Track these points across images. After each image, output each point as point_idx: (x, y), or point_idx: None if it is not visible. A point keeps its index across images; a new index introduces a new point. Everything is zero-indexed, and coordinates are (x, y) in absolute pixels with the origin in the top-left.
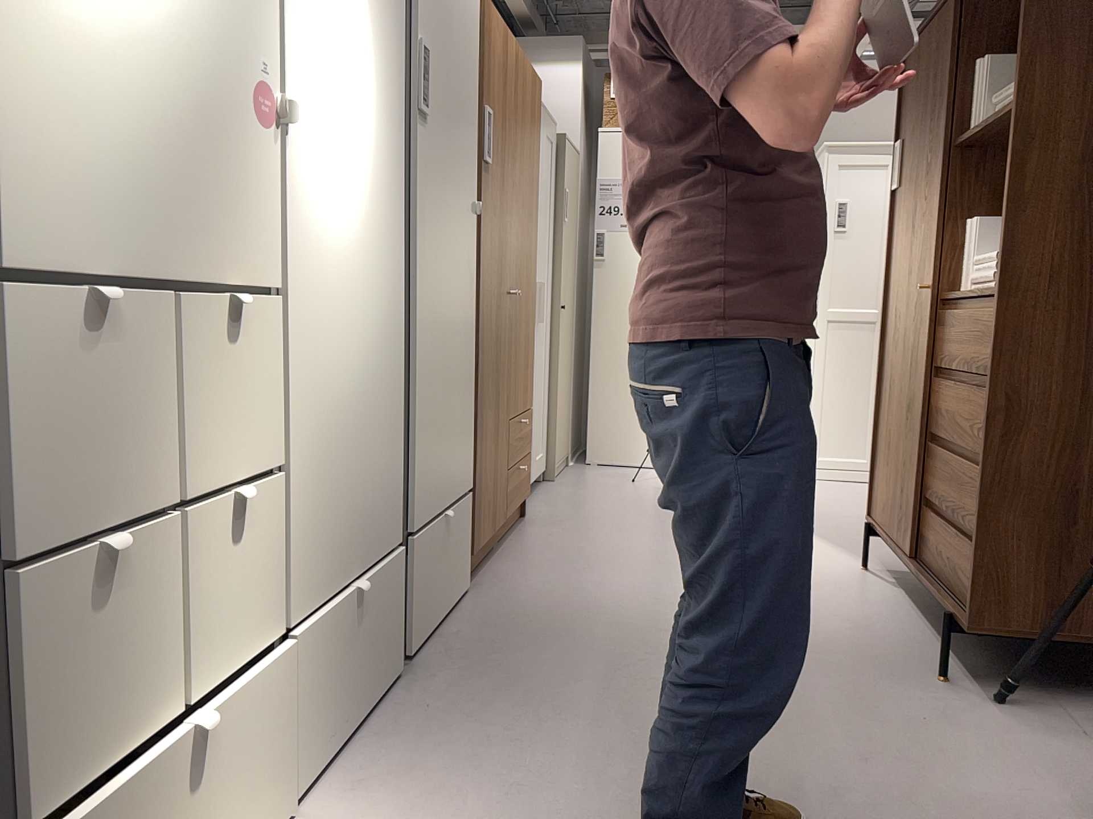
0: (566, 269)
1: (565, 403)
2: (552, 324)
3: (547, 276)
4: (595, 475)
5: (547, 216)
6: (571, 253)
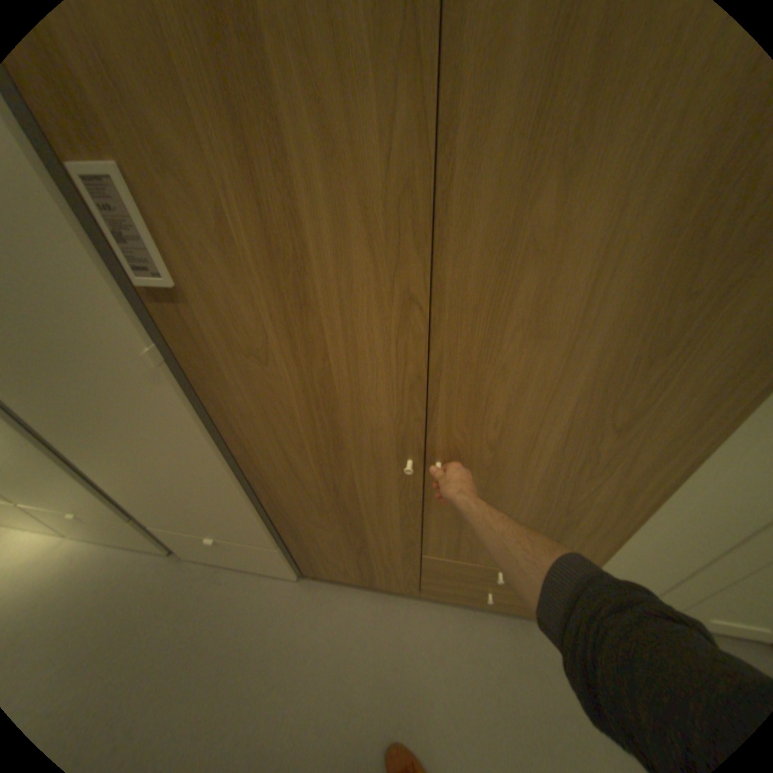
0: None
1: None
2: None
3: None
4: None
5: None
6: None
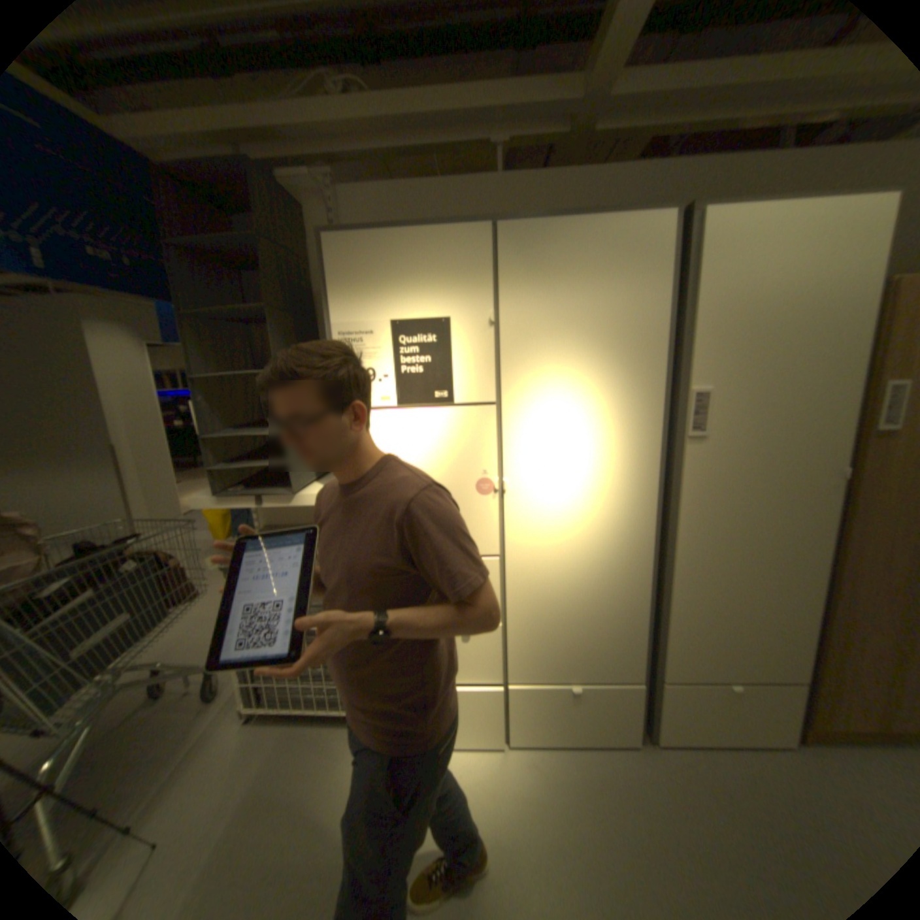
0: None
1: None
2: None
3: None
4: None
5: None
6: None
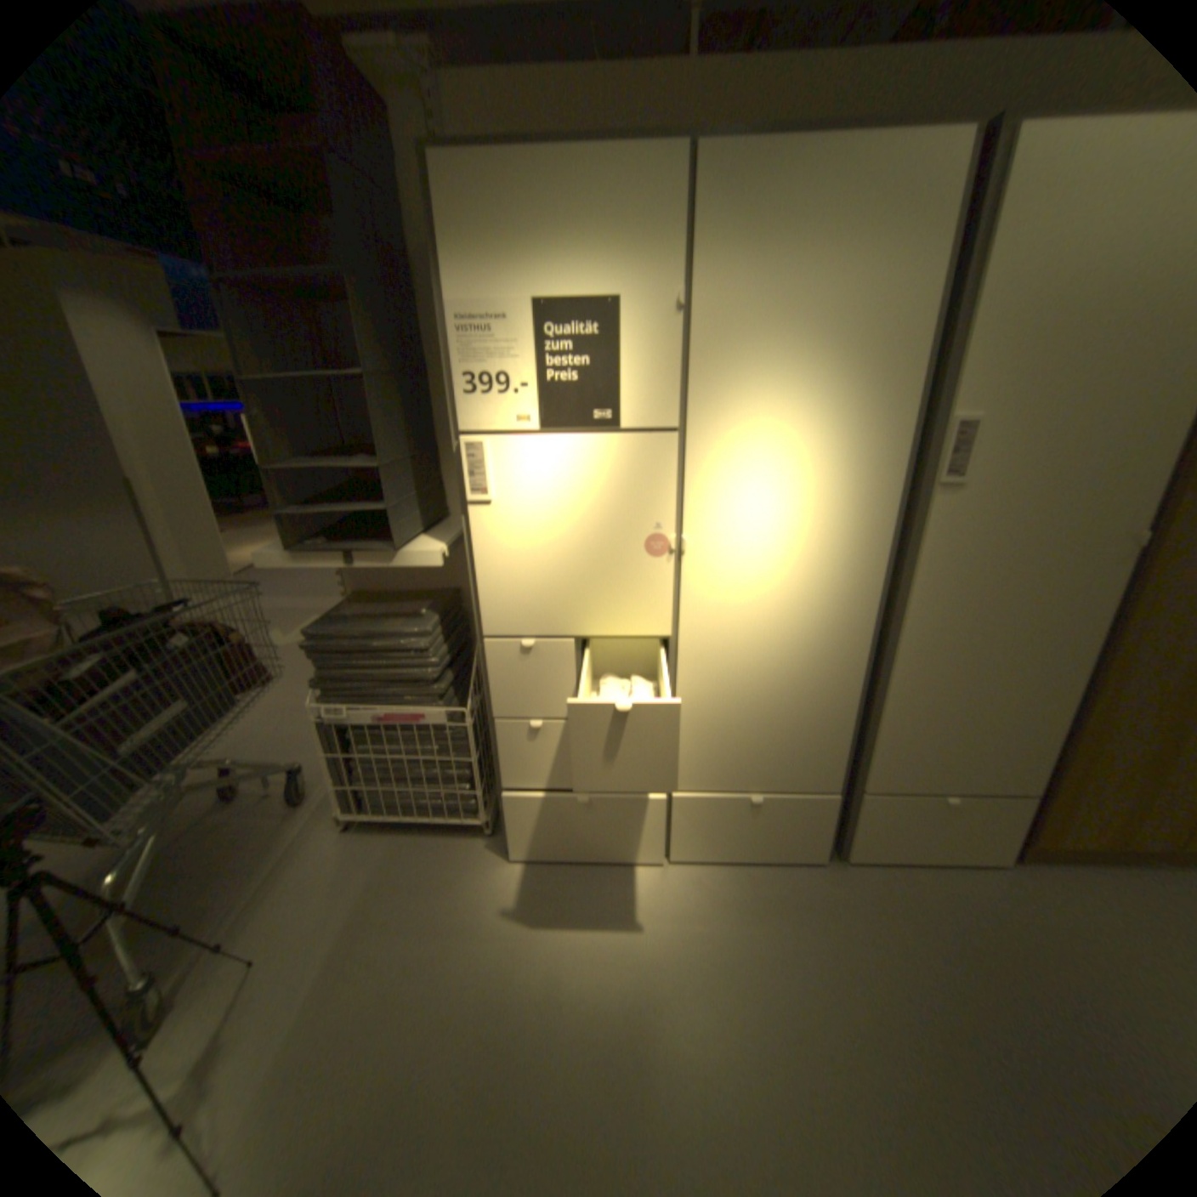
0: None
1: None
2: None
3: None
4: None
5: None
6: None
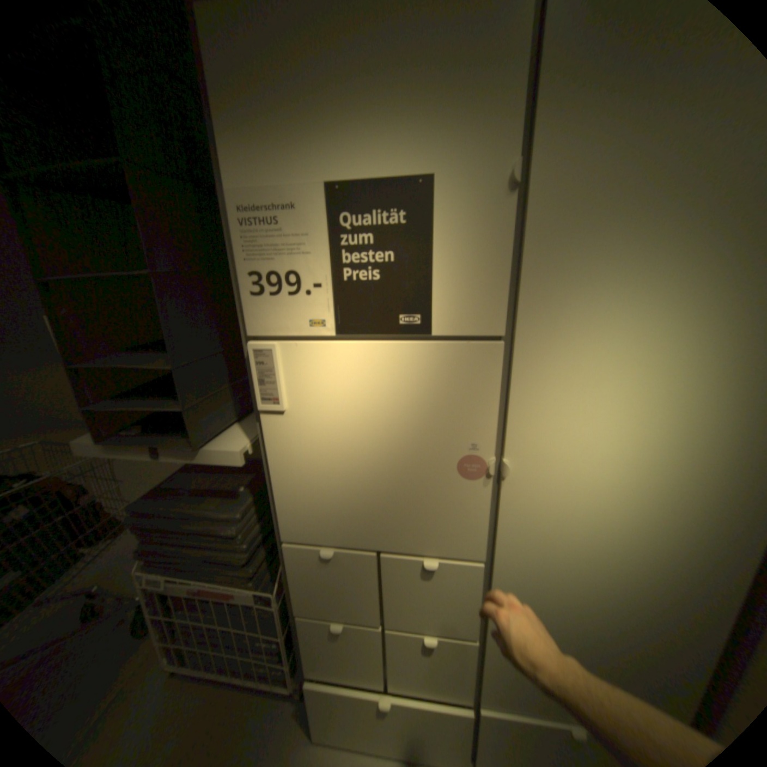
0: None
1: None
2: None
3: None
4: None
5: None
6: None
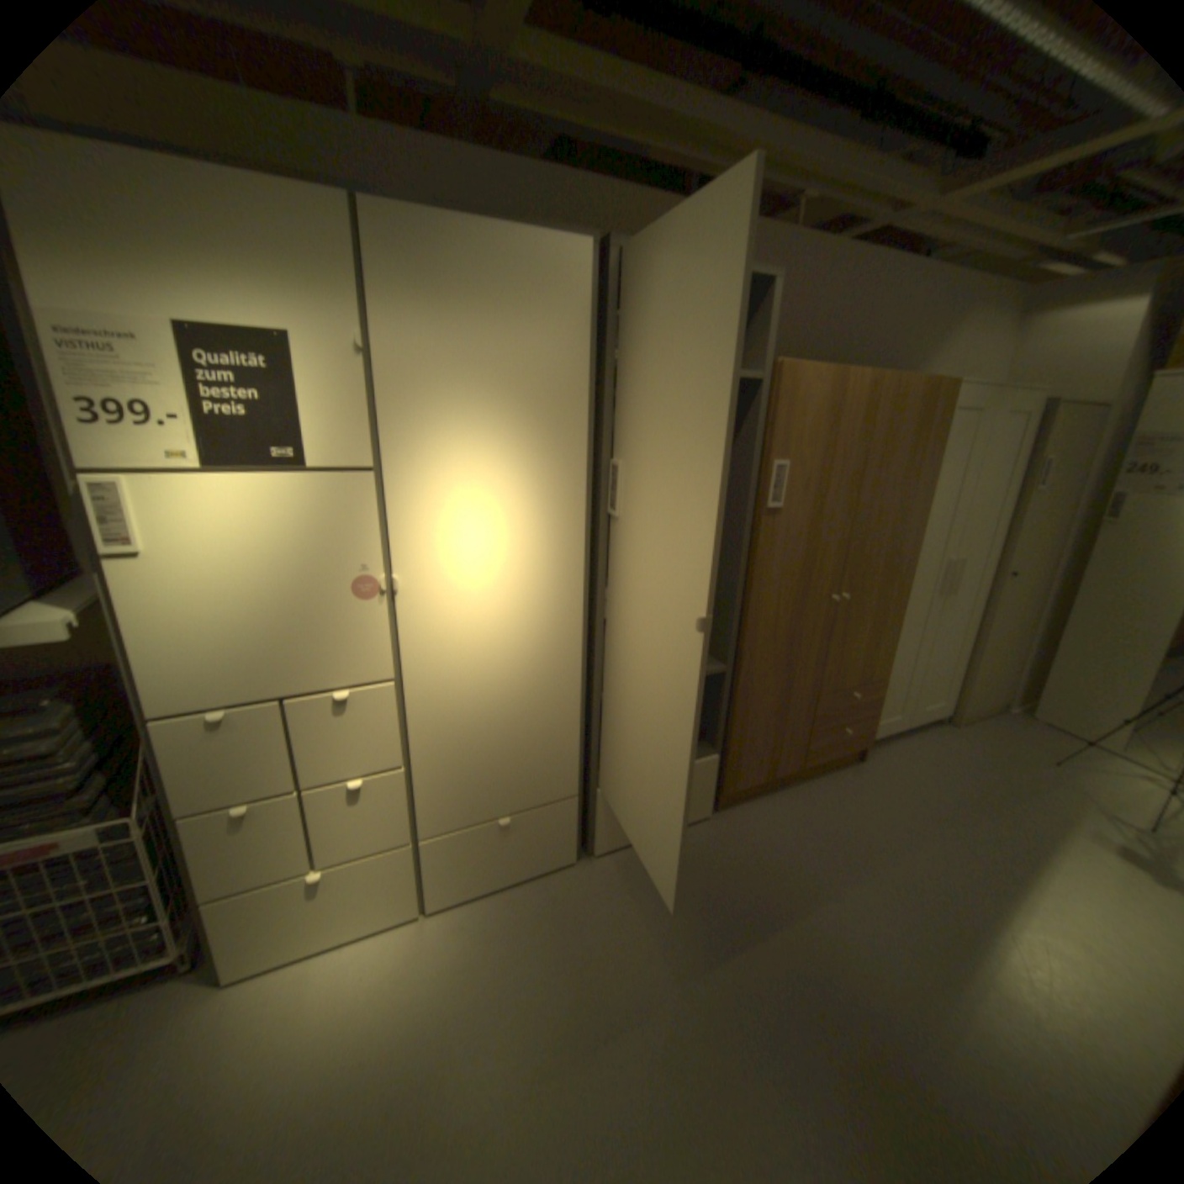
0: (1036, 538)
1: (1005, 662)
2: (995, 592)
3: (992, 548)
4: (1022, 738)
5: (1002, 491)
6: (1055, 518)
